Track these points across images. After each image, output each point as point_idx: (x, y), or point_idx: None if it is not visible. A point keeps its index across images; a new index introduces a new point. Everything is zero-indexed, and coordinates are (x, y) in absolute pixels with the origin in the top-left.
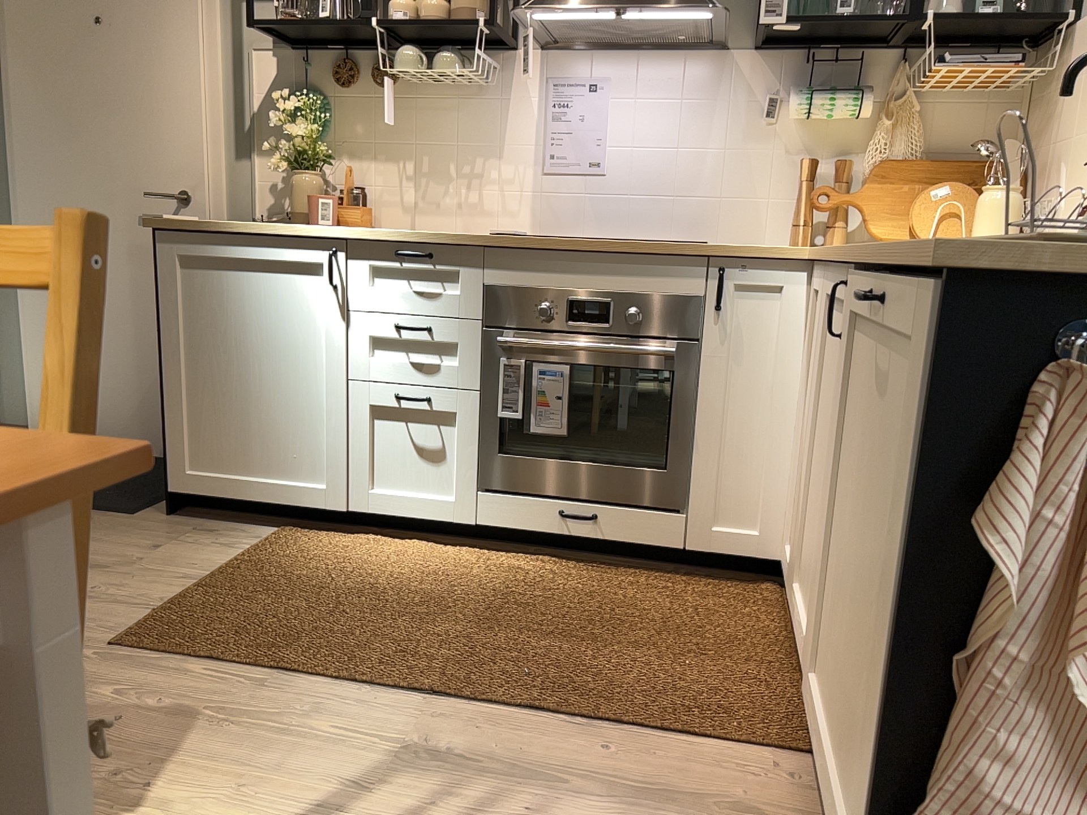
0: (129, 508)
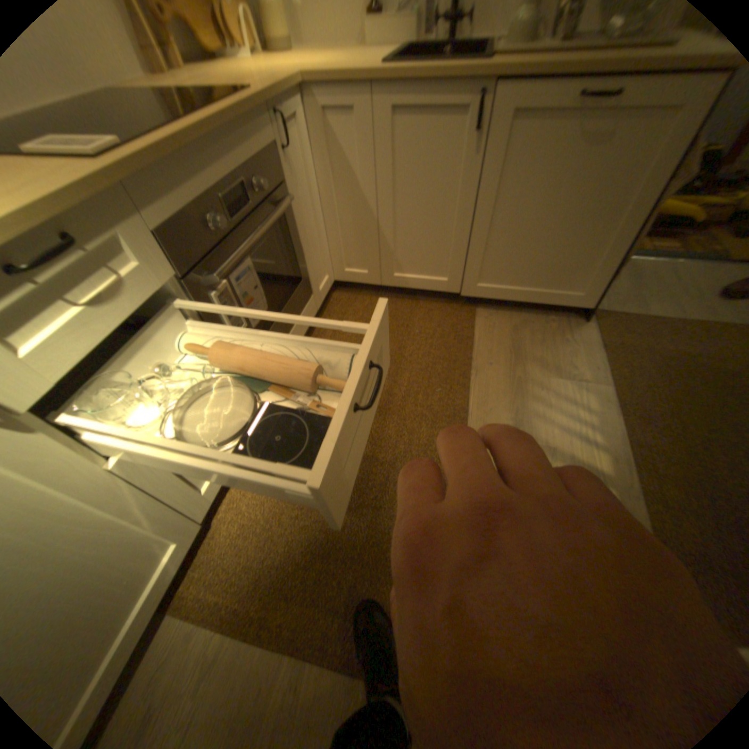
0: None
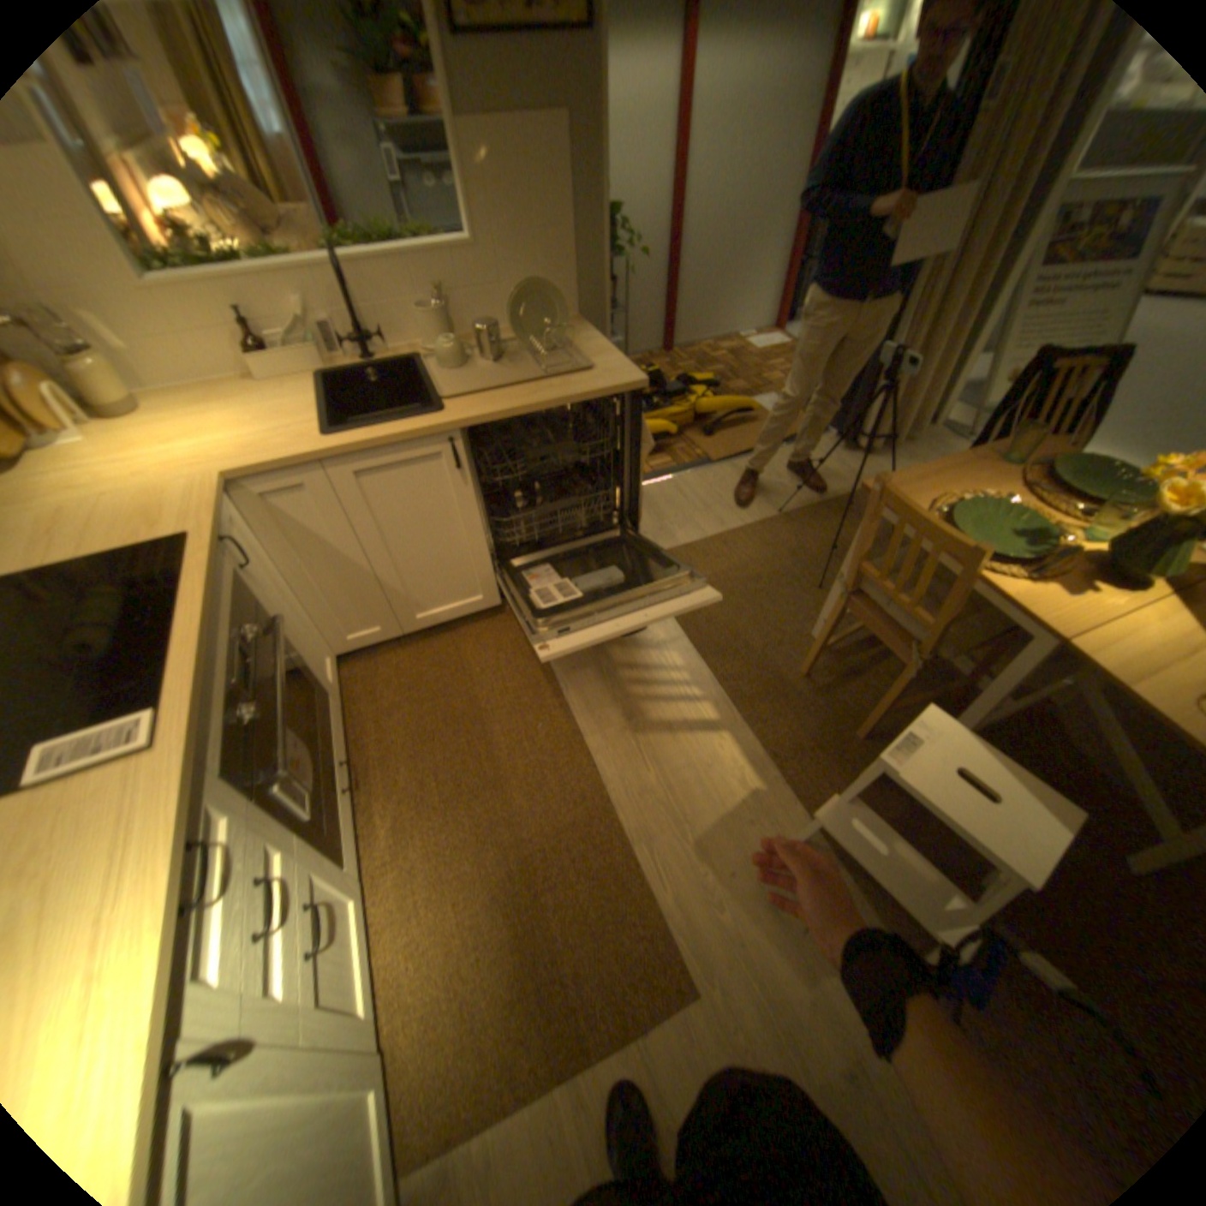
0: None
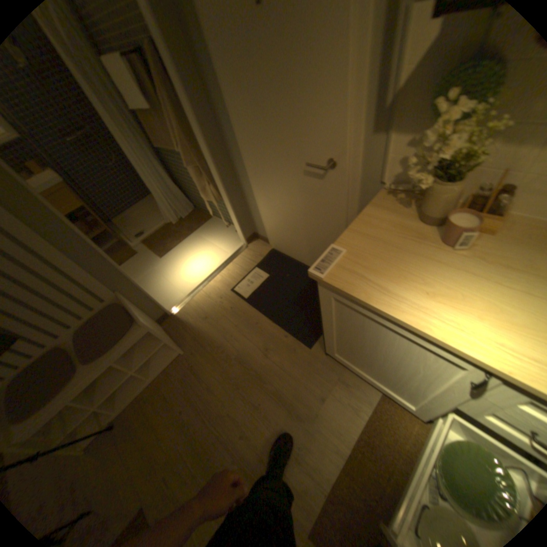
0: (308, 343)
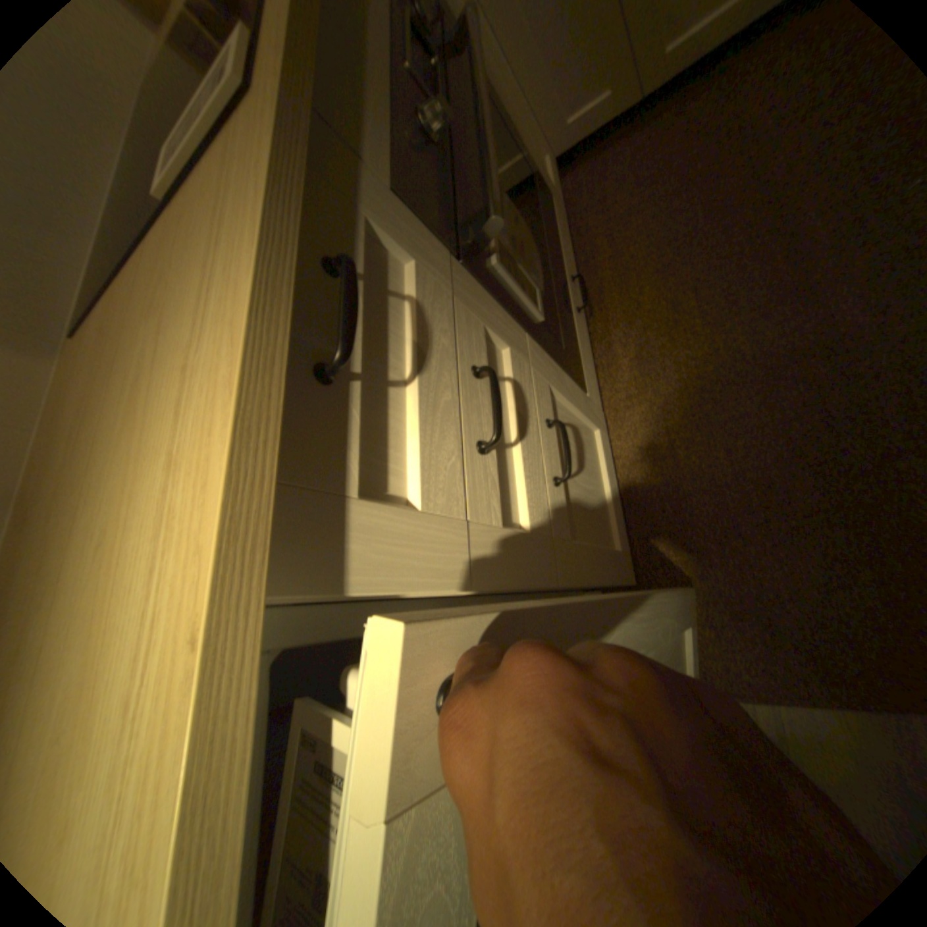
0: None
